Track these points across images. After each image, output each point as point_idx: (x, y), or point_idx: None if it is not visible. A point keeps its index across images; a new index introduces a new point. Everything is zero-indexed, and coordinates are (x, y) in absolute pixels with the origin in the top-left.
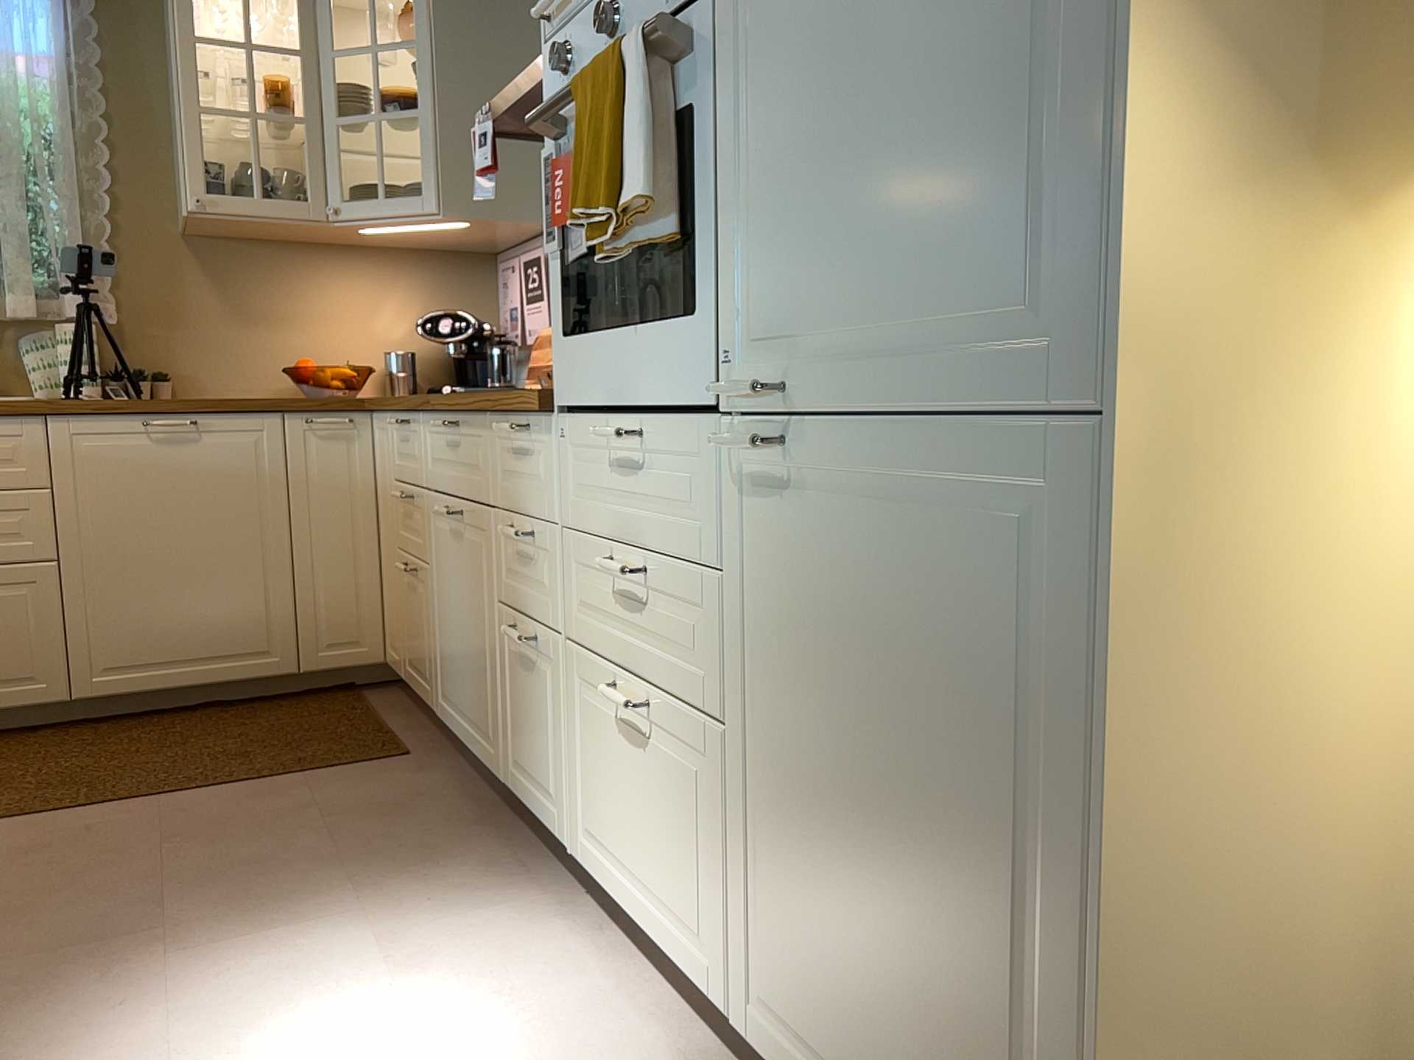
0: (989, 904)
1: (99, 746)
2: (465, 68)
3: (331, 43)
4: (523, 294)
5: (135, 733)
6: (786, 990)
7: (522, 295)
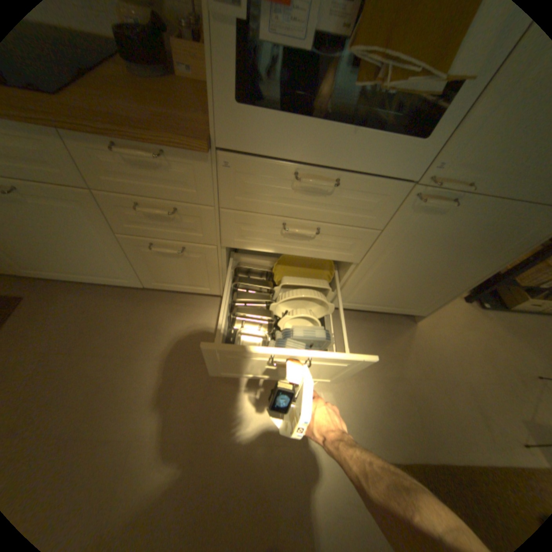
0: (452, 279)
1: None
2: None
3: None
4: None
5: None
6: (360, 298)
7: None
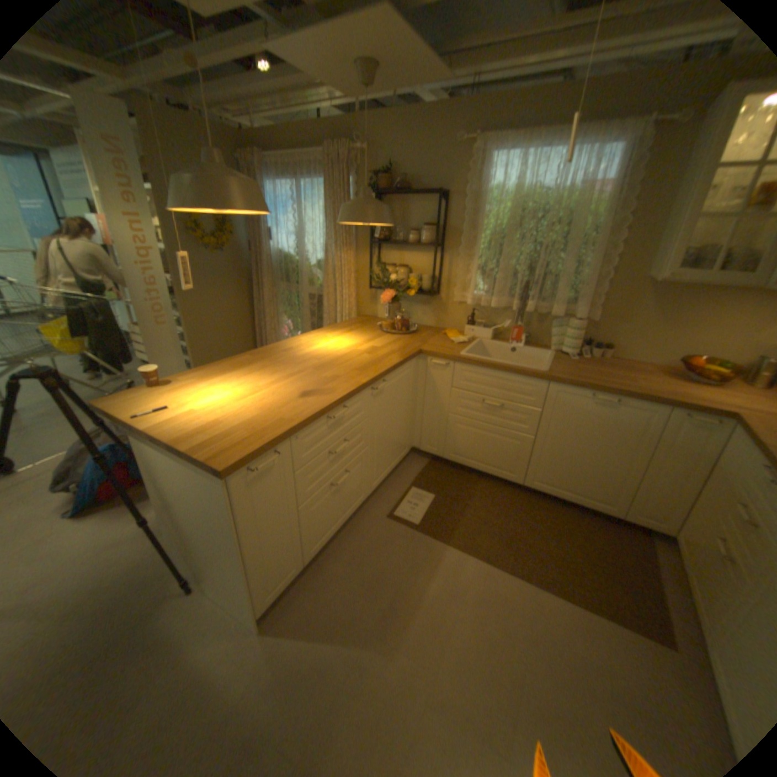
0: None
1: (526, 514)
2: None
3: None
4: None
5: (542, 512)
6: None
7: None
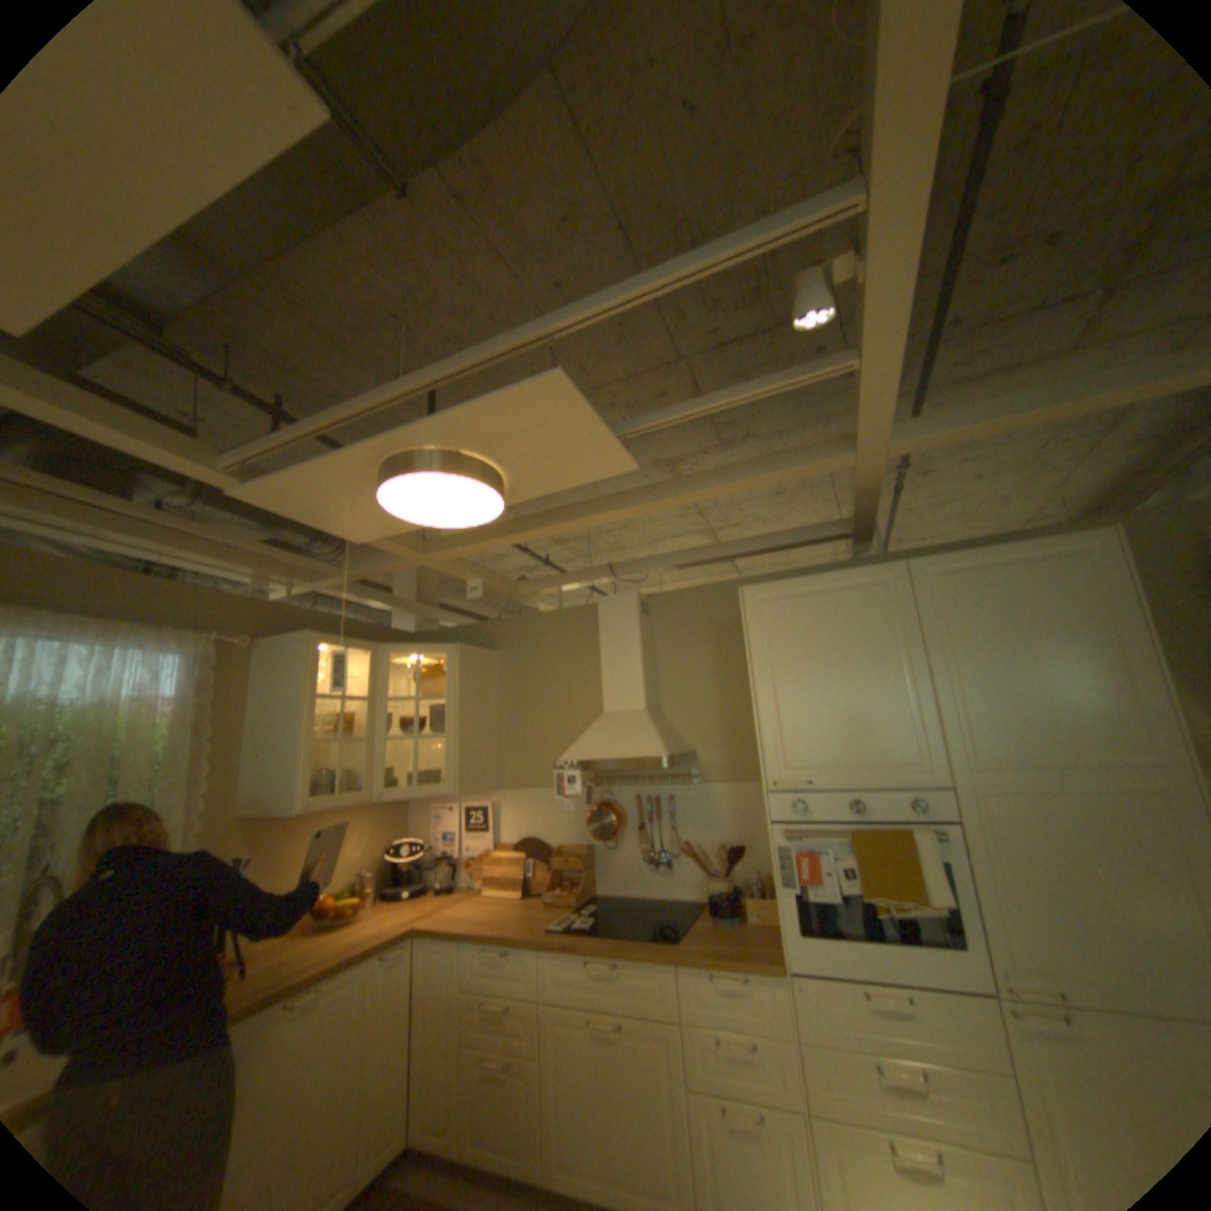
0: None
1: None
2: (468, 712)
3: (385, 695)
4: (463, 829)
5: None
6: None
7: (461, 830)
